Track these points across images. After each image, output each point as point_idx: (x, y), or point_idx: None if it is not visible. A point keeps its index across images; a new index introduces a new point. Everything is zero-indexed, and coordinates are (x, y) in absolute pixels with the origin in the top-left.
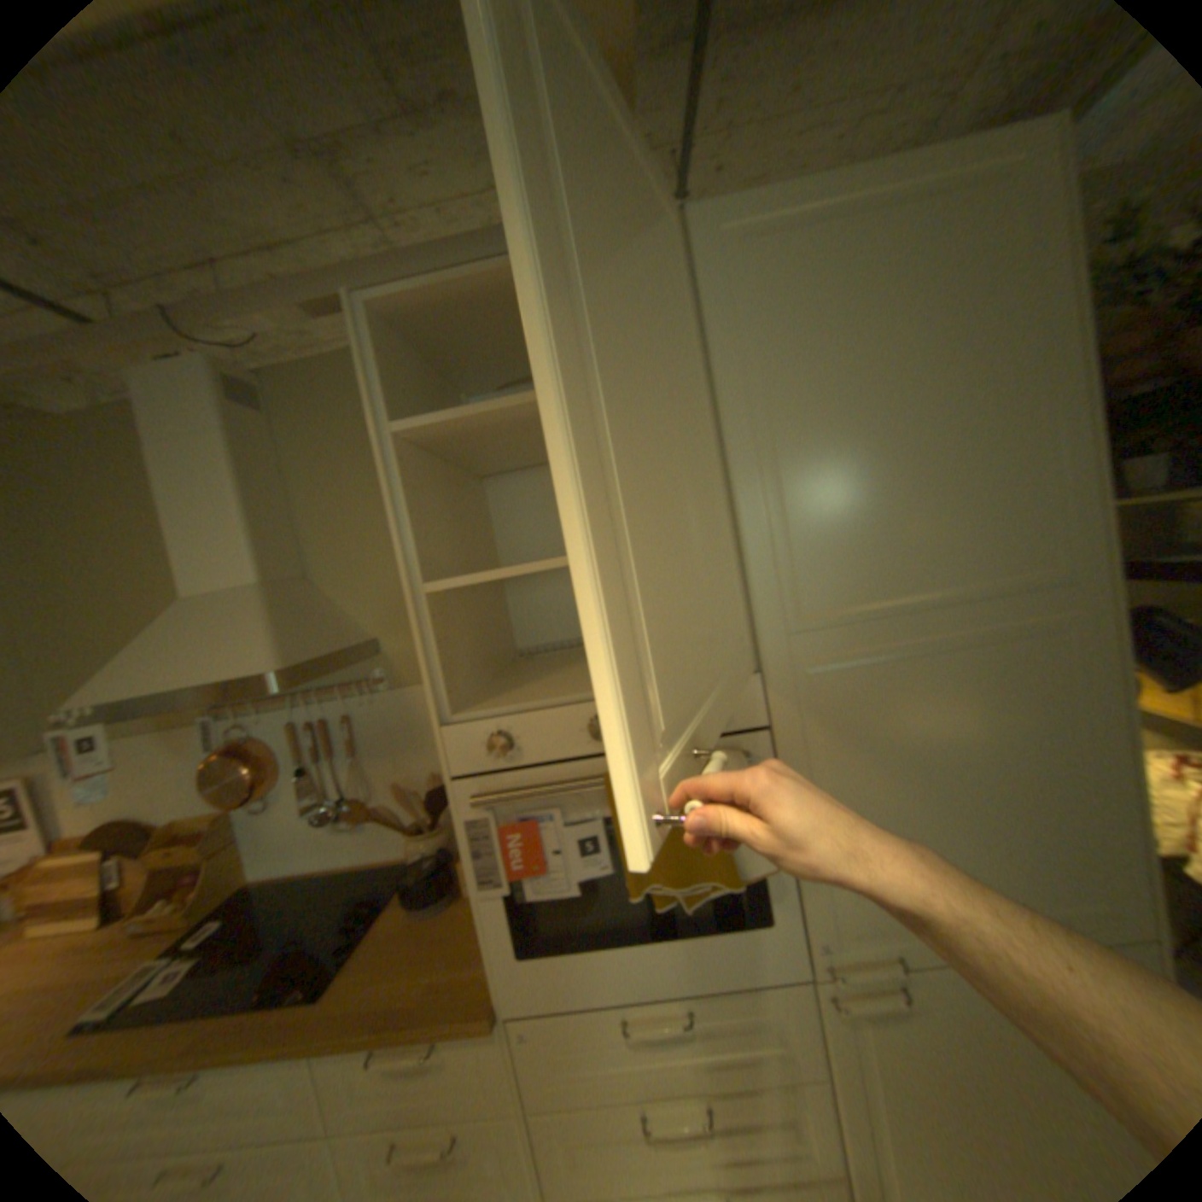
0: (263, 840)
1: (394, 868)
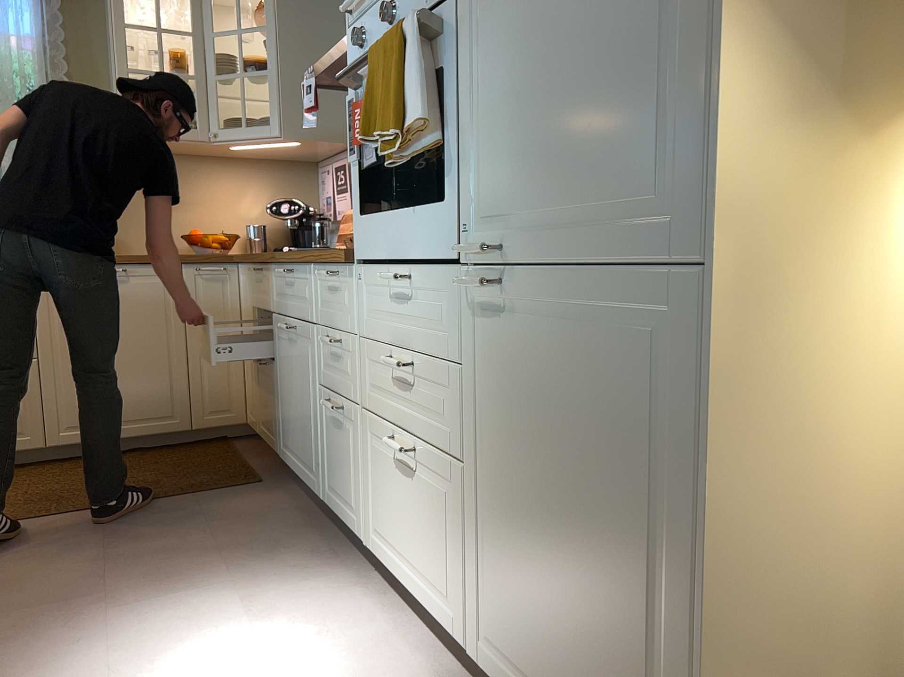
0: None
1: None
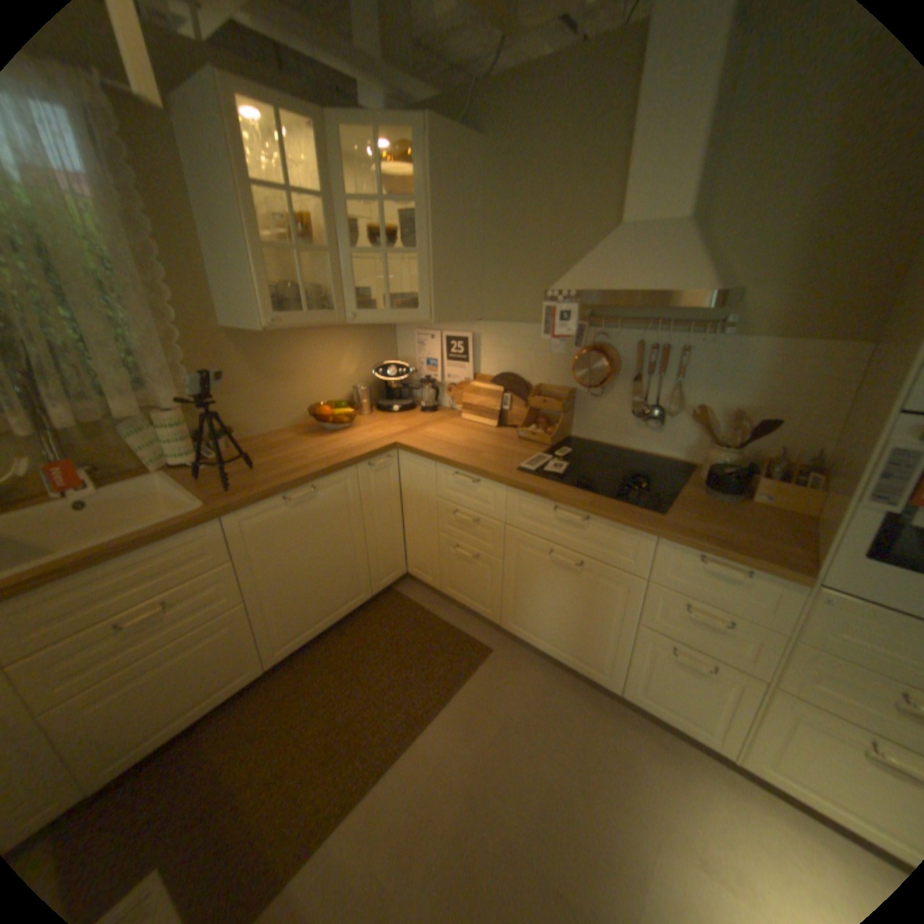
0: (592, 412)
1: (677, 462)
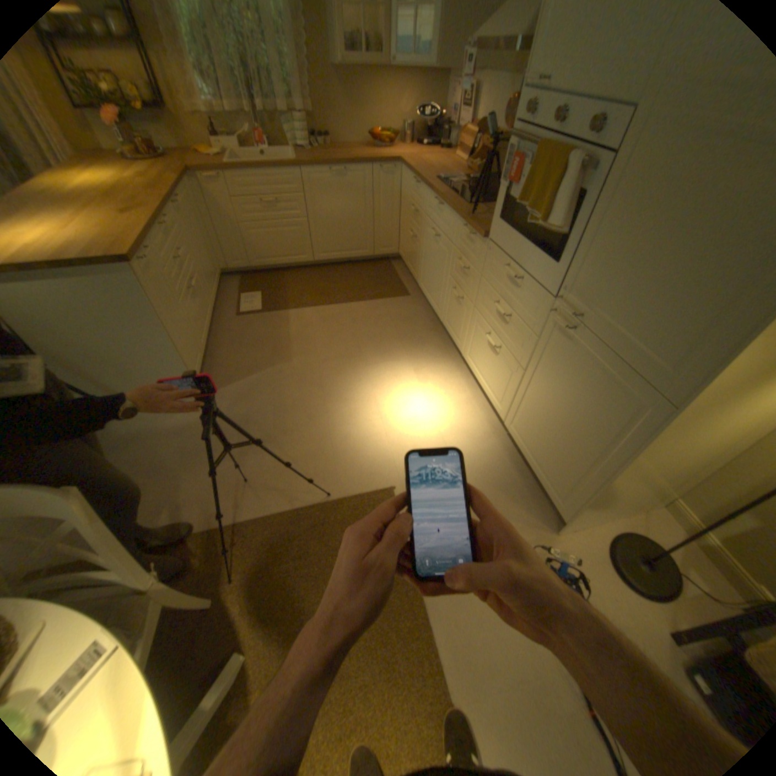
0: None
1: None
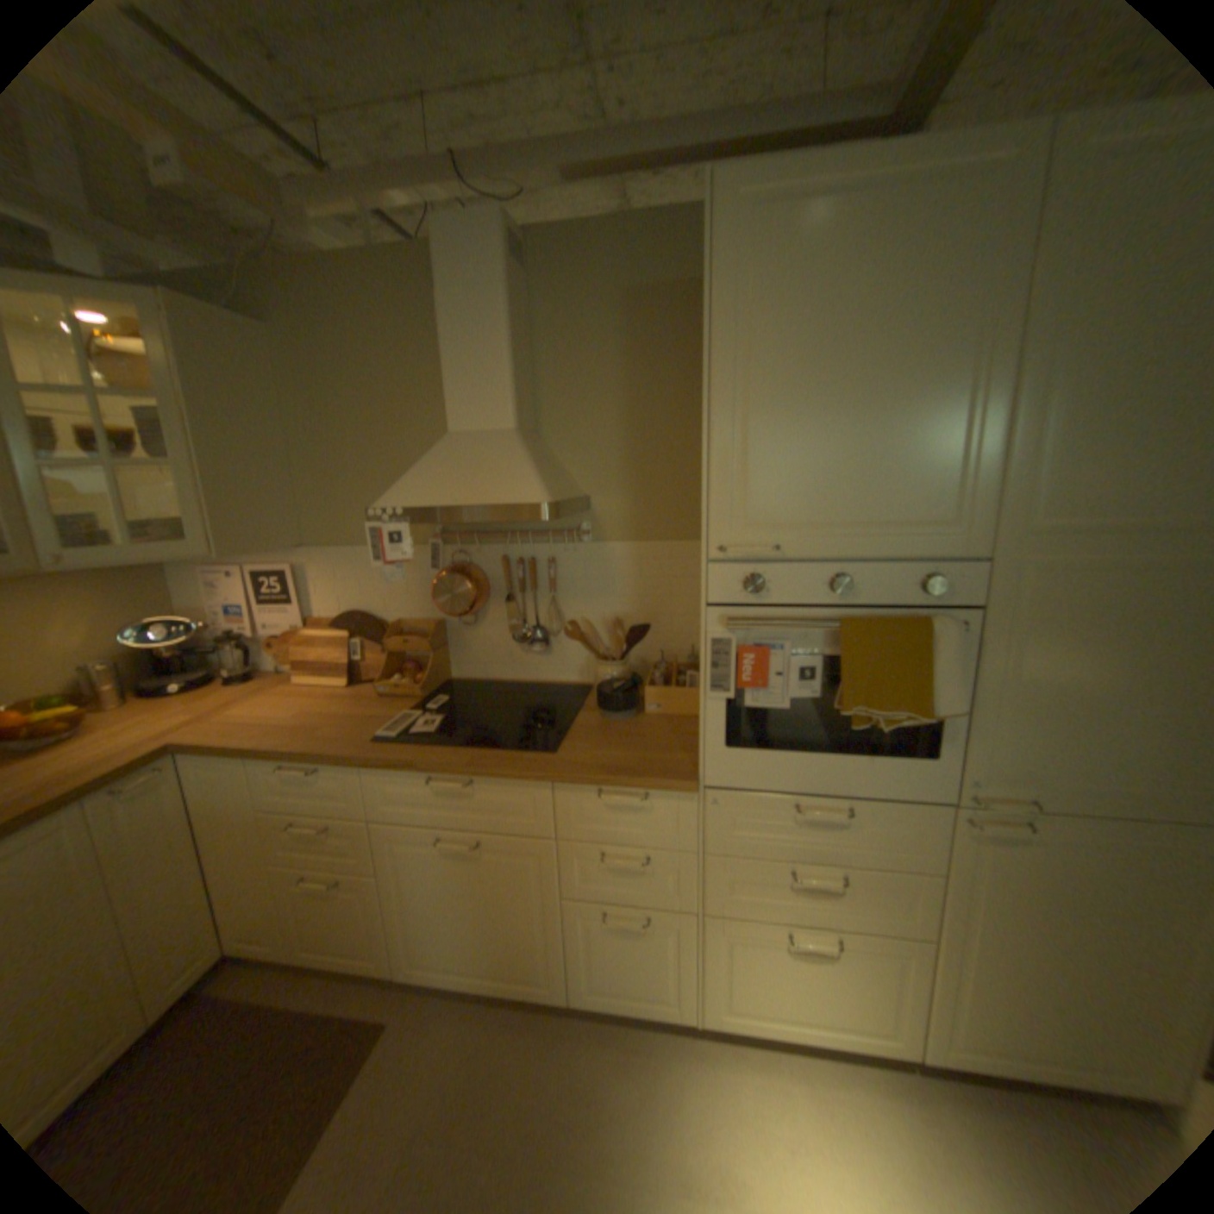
0: (471, 645)
1: (574, 686)
